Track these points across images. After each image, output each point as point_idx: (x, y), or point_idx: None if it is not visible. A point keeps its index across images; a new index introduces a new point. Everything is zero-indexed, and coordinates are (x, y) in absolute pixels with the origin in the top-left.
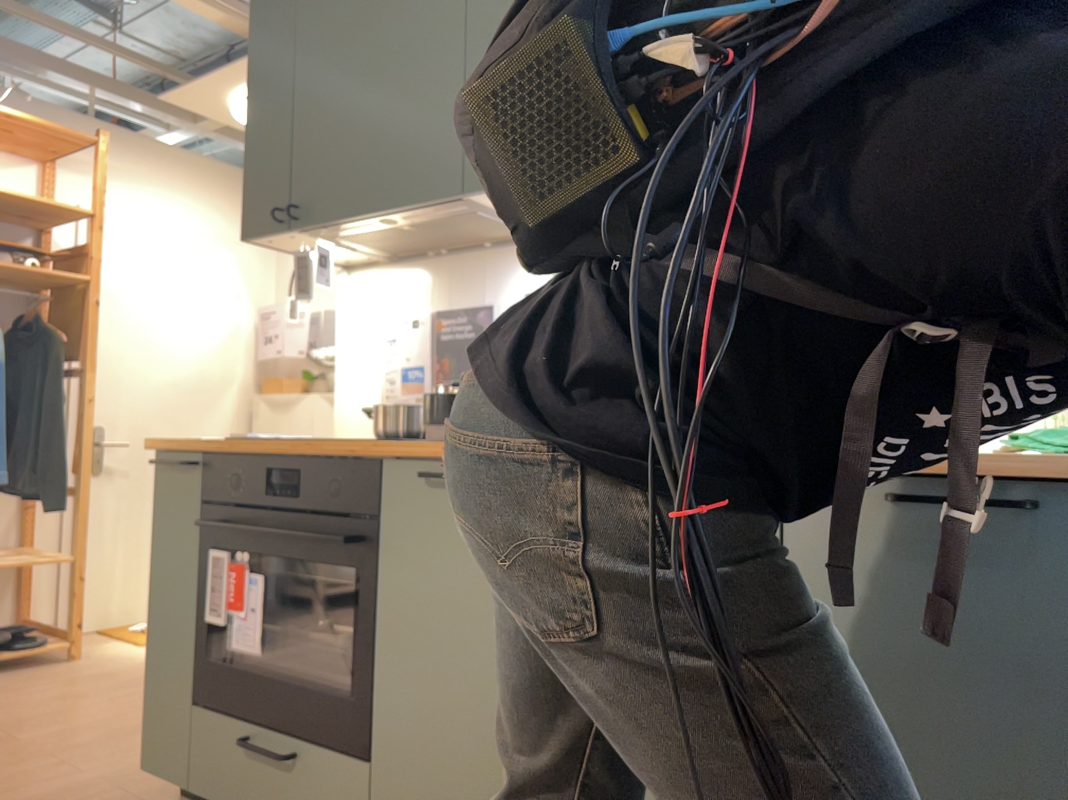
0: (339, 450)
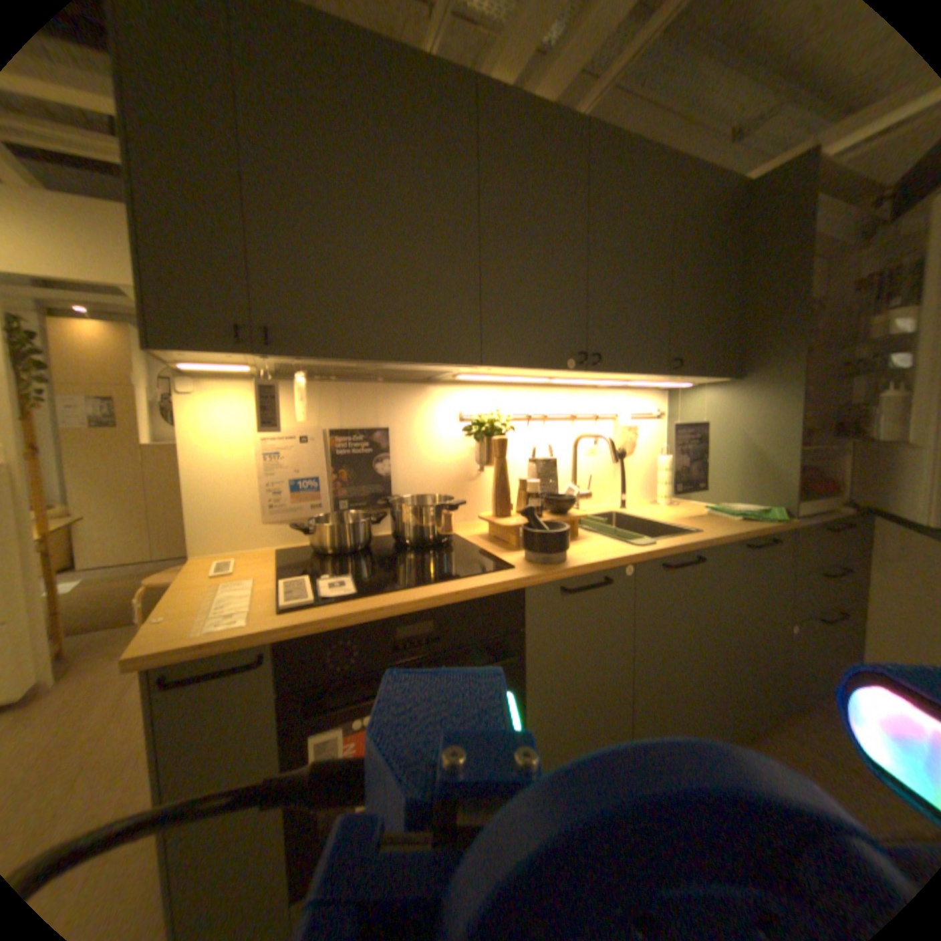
0: (474, 588)
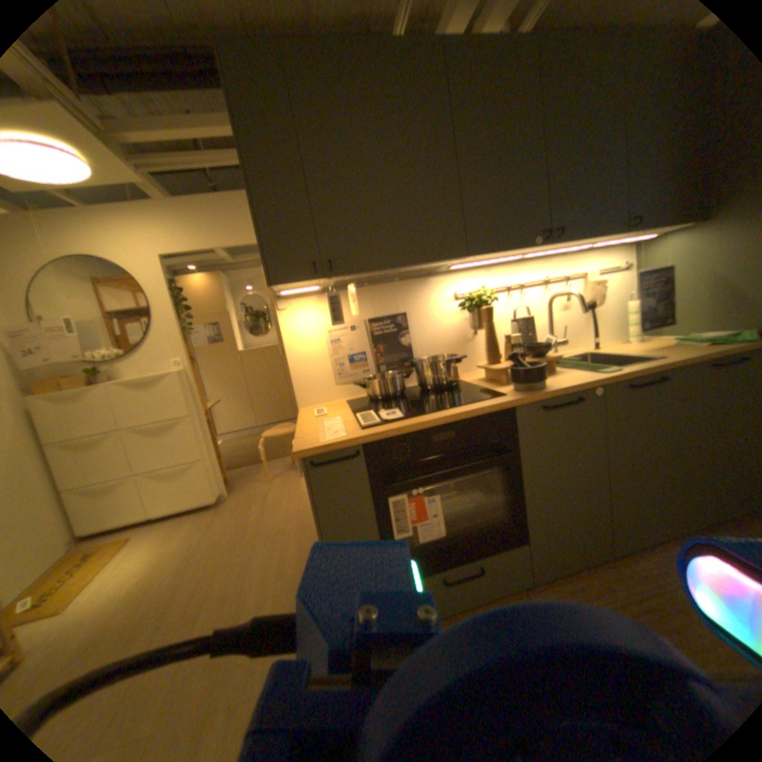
0: (481, 409)
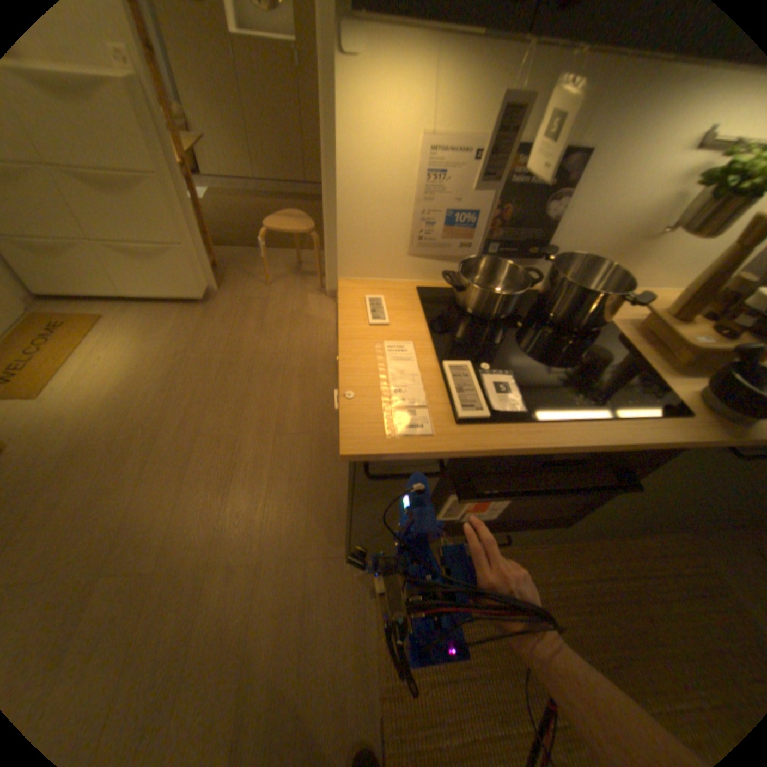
0: (648, 438)
